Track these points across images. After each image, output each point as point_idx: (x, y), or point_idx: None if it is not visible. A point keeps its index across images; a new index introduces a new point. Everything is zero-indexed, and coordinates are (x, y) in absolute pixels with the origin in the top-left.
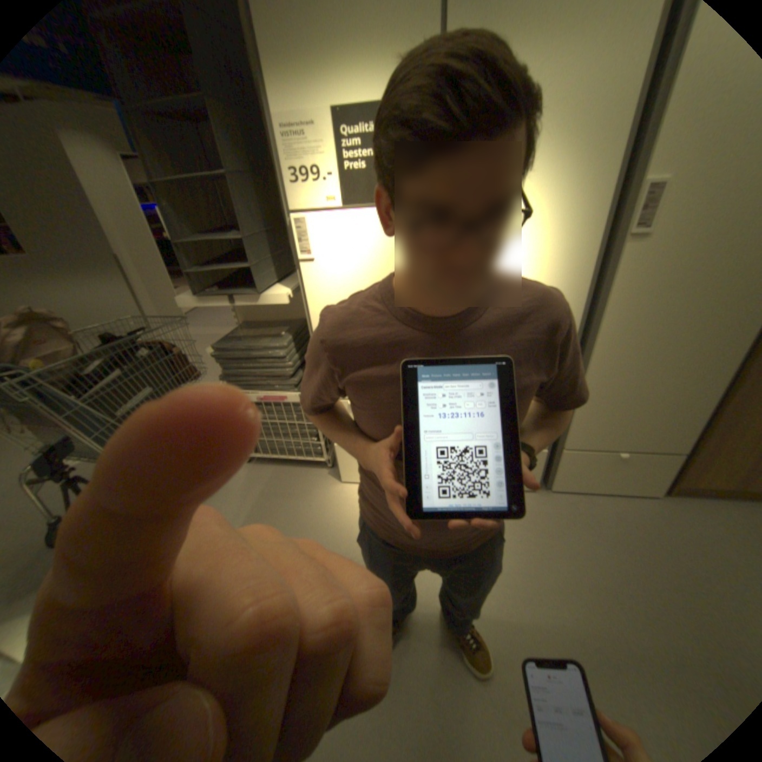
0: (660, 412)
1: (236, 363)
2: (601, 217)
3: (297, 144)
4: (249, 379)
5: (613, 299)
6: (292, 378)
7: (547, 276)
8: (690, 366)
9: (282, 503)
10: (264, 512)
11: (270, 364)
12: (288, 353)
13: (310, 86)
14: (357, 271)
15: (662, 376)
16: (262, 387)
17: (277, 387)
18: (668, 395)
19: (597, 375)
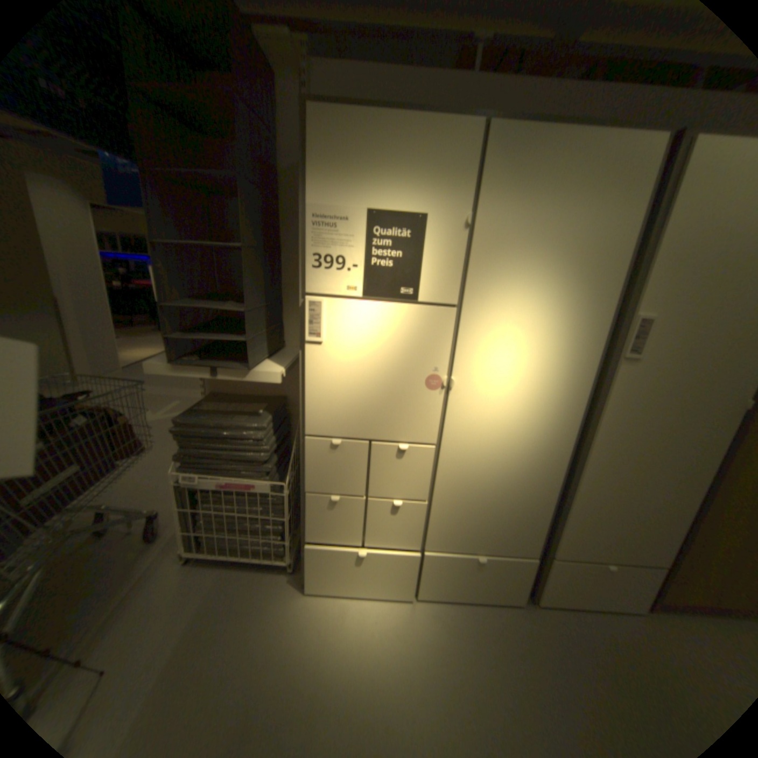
0: (646, 525)
1: (198, 442)
2: (601, 340)
3: (327, 234)
4: (211, 462)
5: (609, 413)
6: (264, 463)
7: (552, 386)
8: (672, 480)
9: (225, 627)
10: (198, 642)
11: (241, 446)
12: (265, 436)
13: (351, 187)
14: (365, 360)
15: (649, 488)
16: (224, 472)
17: (243, 474)
18: (653, 507)
19: (591, 484)
